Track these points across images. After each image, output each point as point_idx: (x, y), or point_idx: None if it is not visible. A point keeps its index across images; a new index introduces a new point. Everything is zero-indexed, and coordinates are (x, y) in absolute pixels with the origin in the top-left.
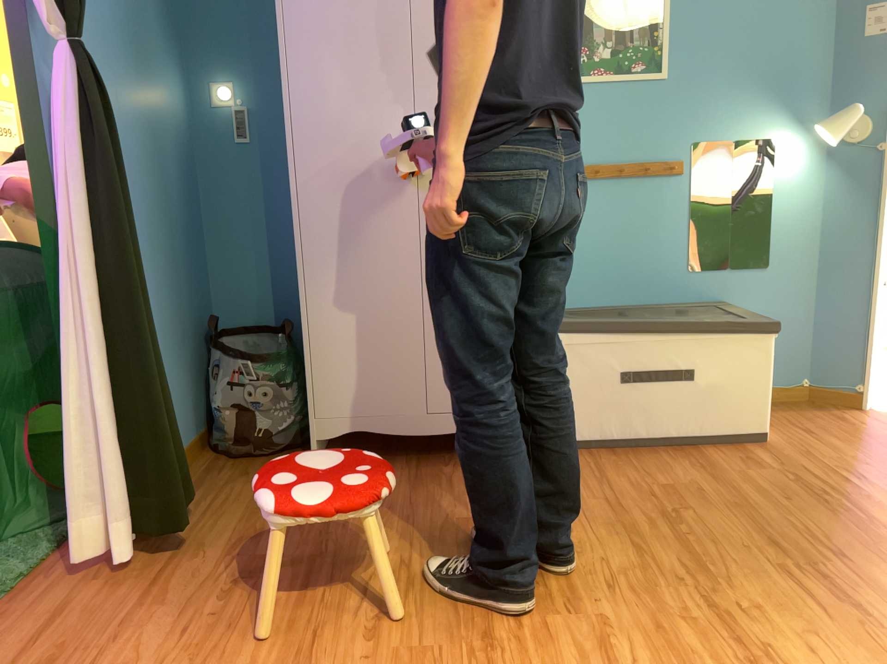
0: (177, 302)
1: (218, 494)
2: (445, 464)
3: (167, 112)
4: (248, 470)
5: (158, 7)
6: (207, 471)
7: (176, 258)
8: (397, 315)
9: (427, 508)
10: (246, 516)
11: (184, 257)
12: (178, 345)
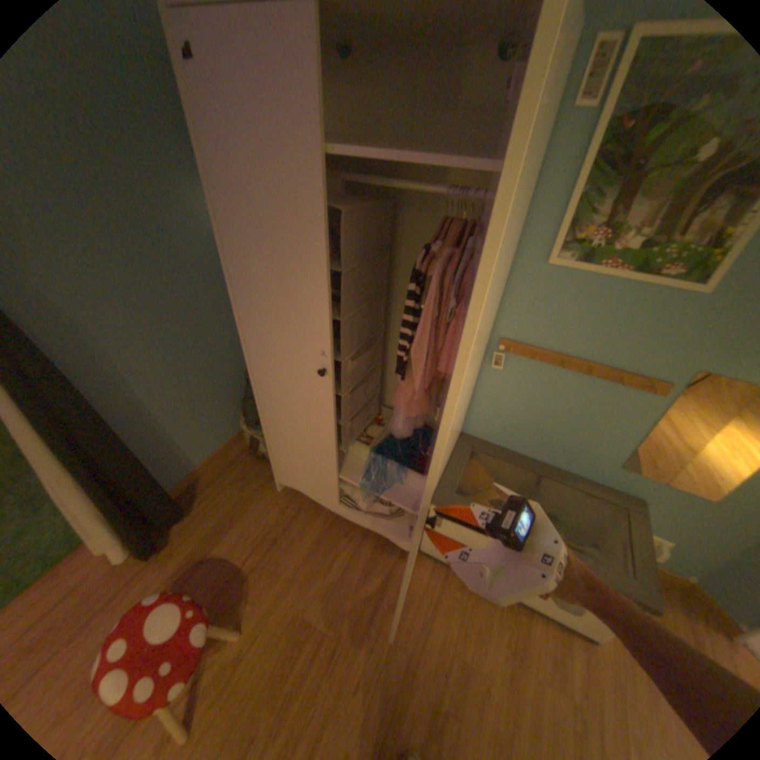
0: (212, 371)
1: (213, 504)
2: (348, 538)
3: (191, 234)
4: (244, 482)
5: (169, 129)
6: (226, 471)
7: (210, 343)
8: (322, 455)
9: (300, 597)
10: (209, 541)
11: (221, 337)
12: (214, 396)
